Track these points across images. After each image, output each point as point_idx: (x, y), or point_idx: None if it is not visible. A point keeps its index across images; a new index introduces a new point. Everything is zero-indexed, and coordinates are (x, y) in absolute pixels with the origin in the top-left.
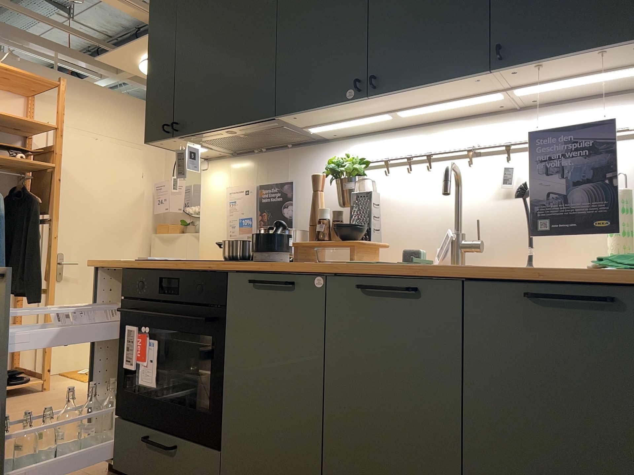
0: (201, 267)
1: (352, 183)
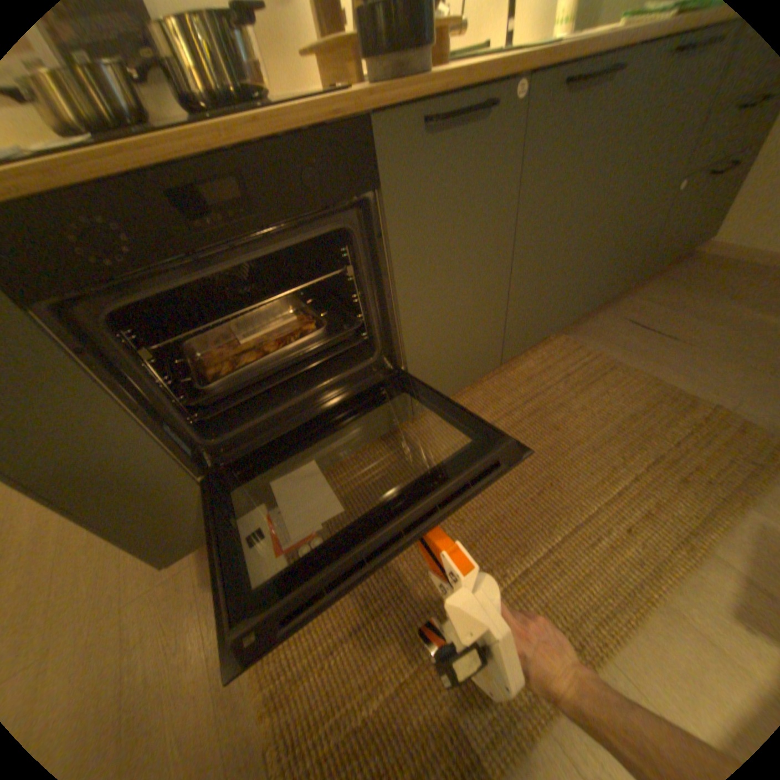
0: (290, 119)
1: None
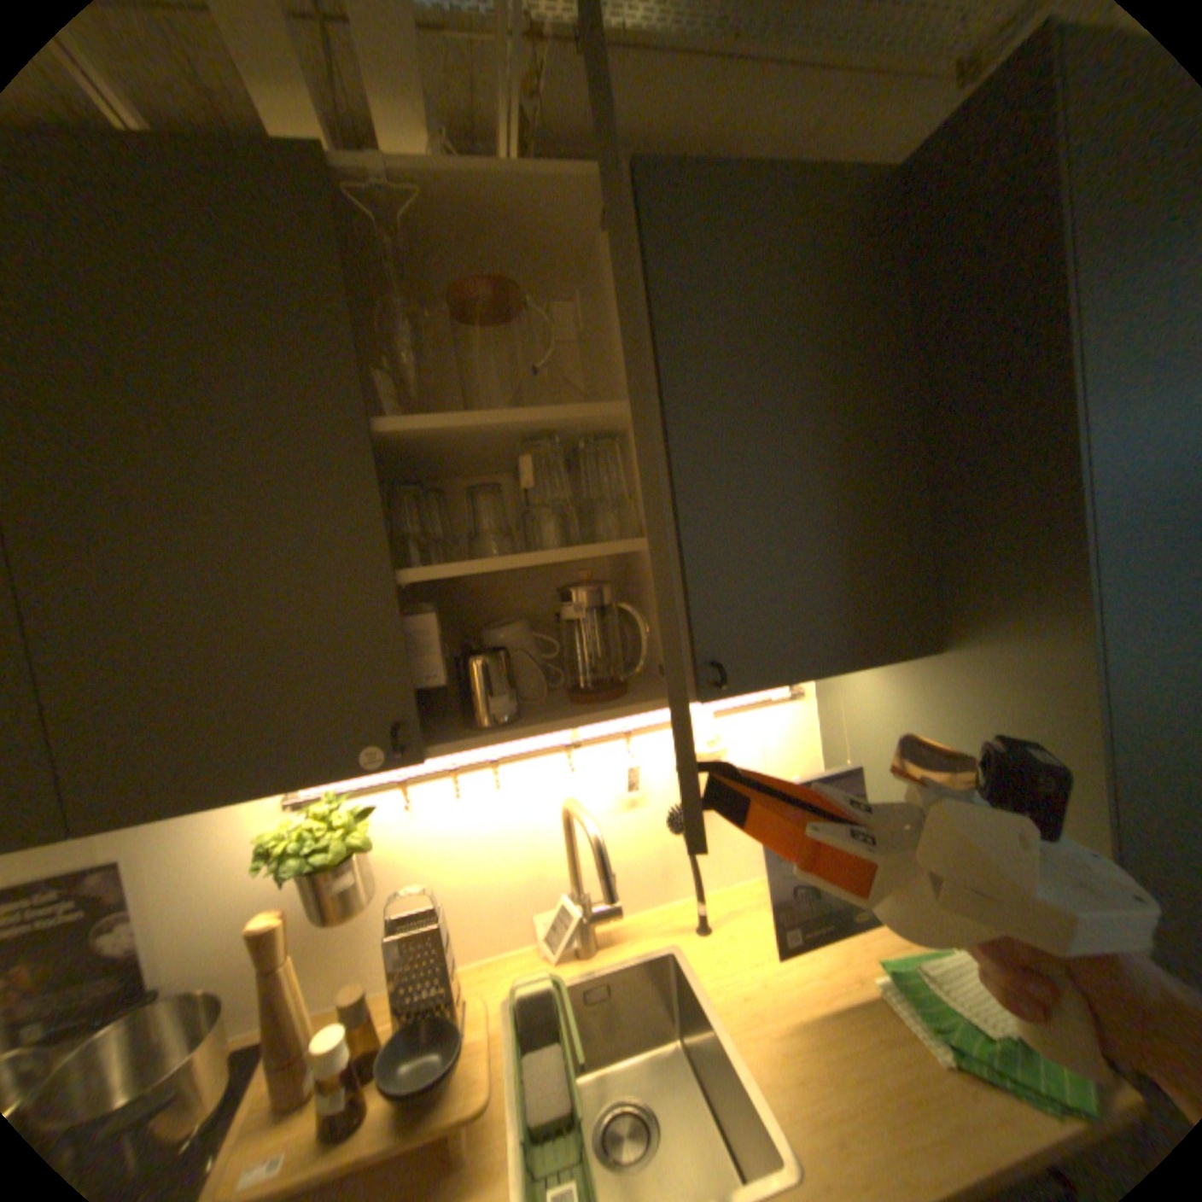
0: None
1: (346, 878)
